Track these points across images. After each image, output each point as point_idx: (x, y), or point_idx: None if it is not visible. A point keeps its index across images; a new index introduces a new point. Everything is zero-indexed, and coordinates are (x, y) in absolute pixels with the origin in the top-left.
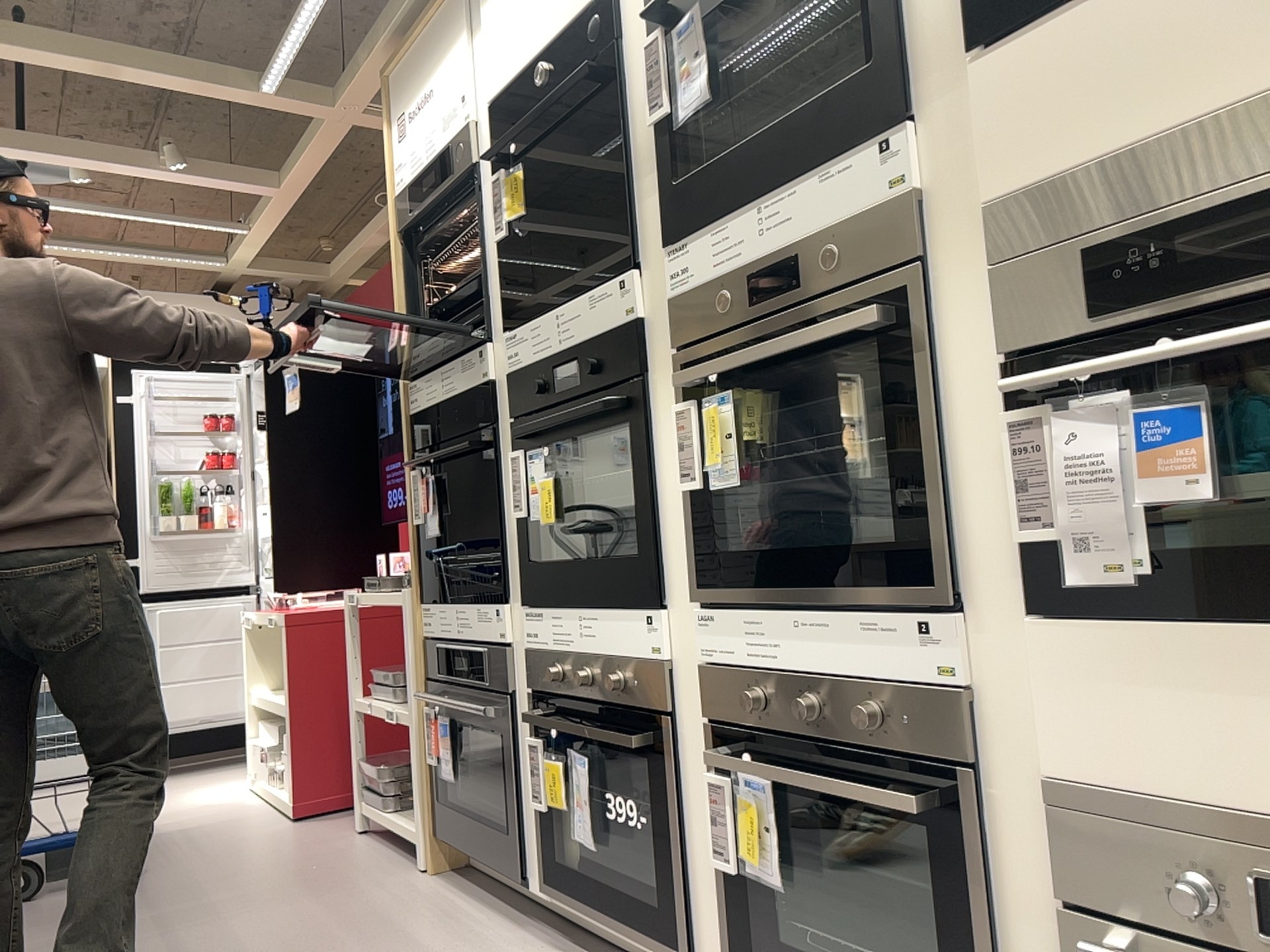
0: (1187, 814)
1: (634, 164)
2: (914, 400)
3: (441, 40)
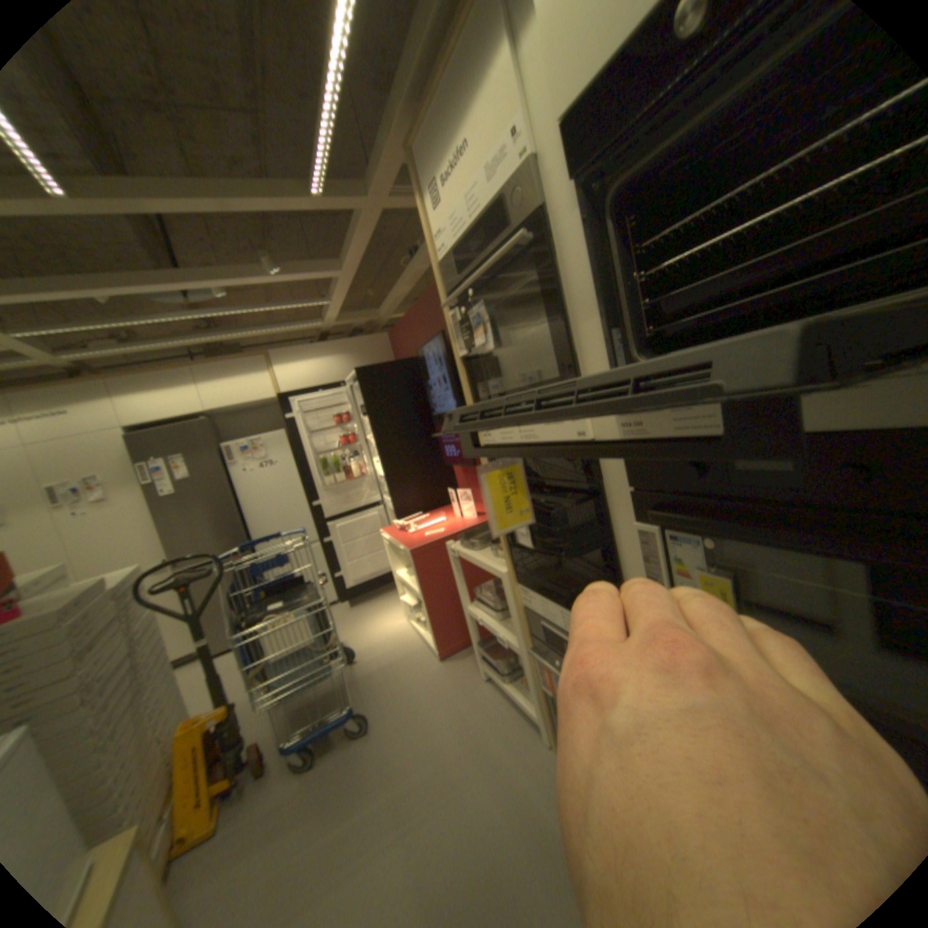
0: None
1: None
2: None
3: (471, 64)
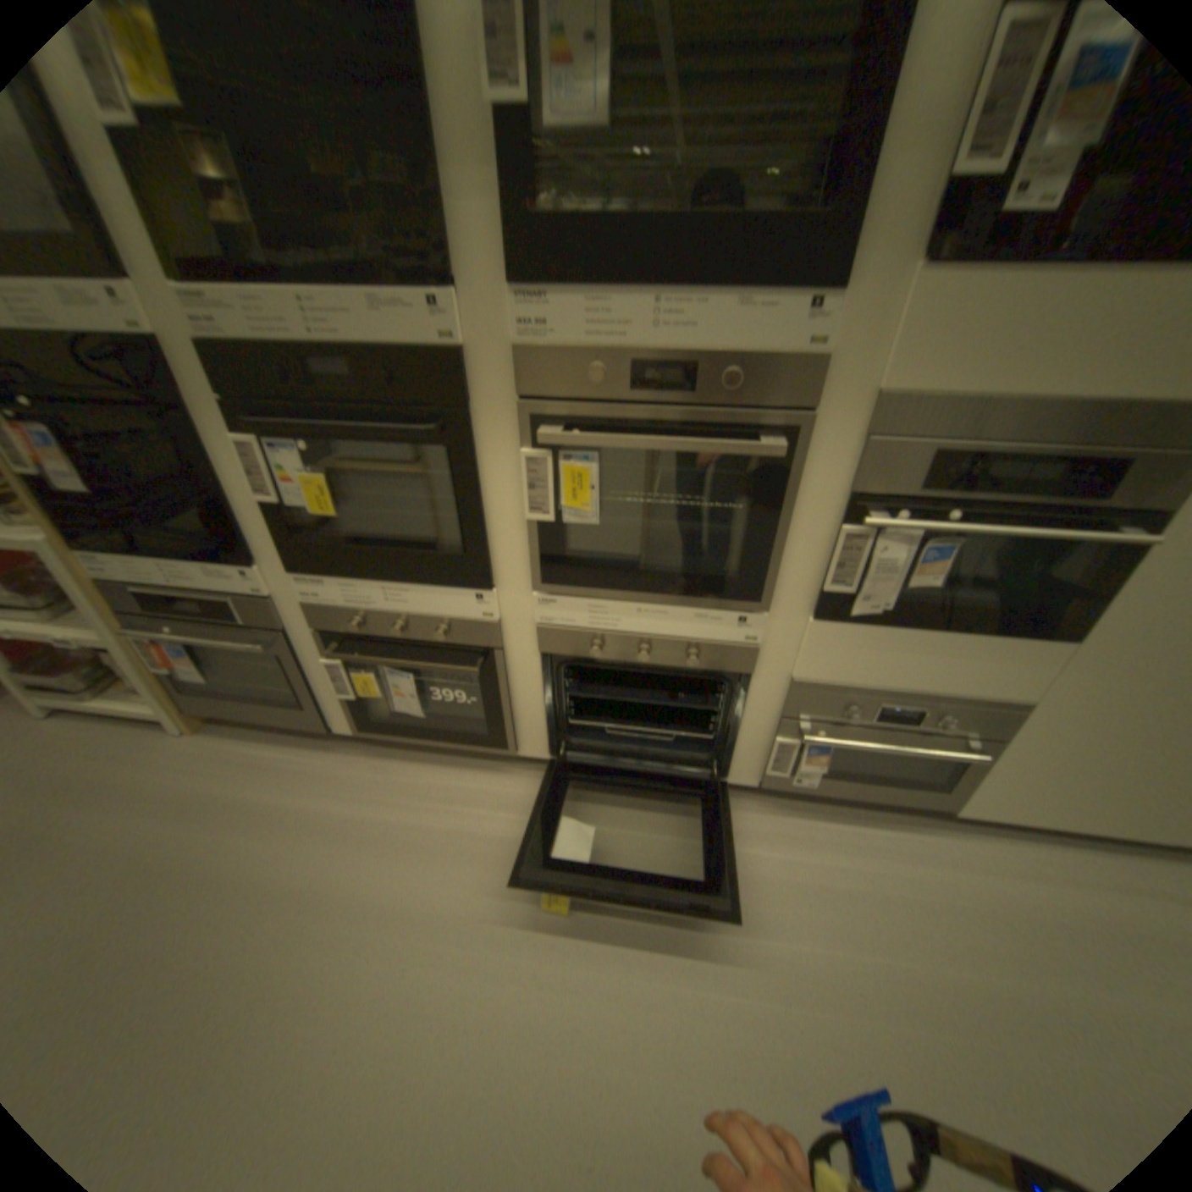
0: (860, 691)
1: (442, 135)
2: (780, 504)
3: None
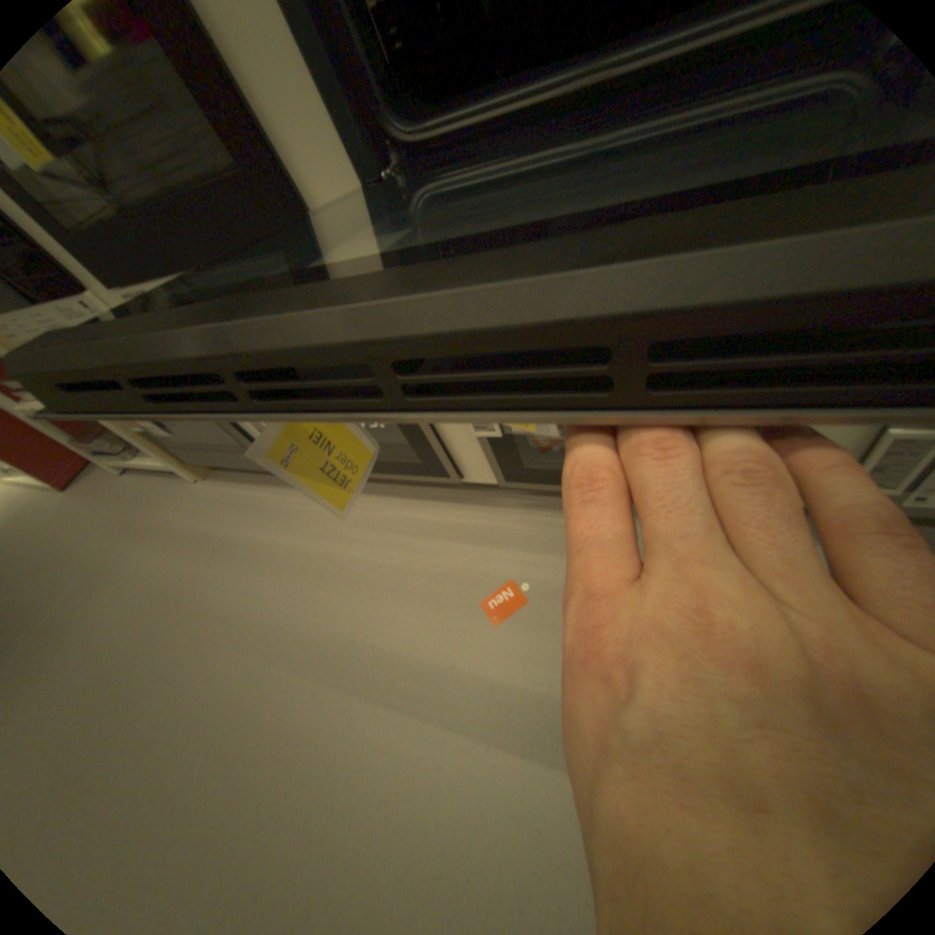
0: None
1: None
2: None
3: None
